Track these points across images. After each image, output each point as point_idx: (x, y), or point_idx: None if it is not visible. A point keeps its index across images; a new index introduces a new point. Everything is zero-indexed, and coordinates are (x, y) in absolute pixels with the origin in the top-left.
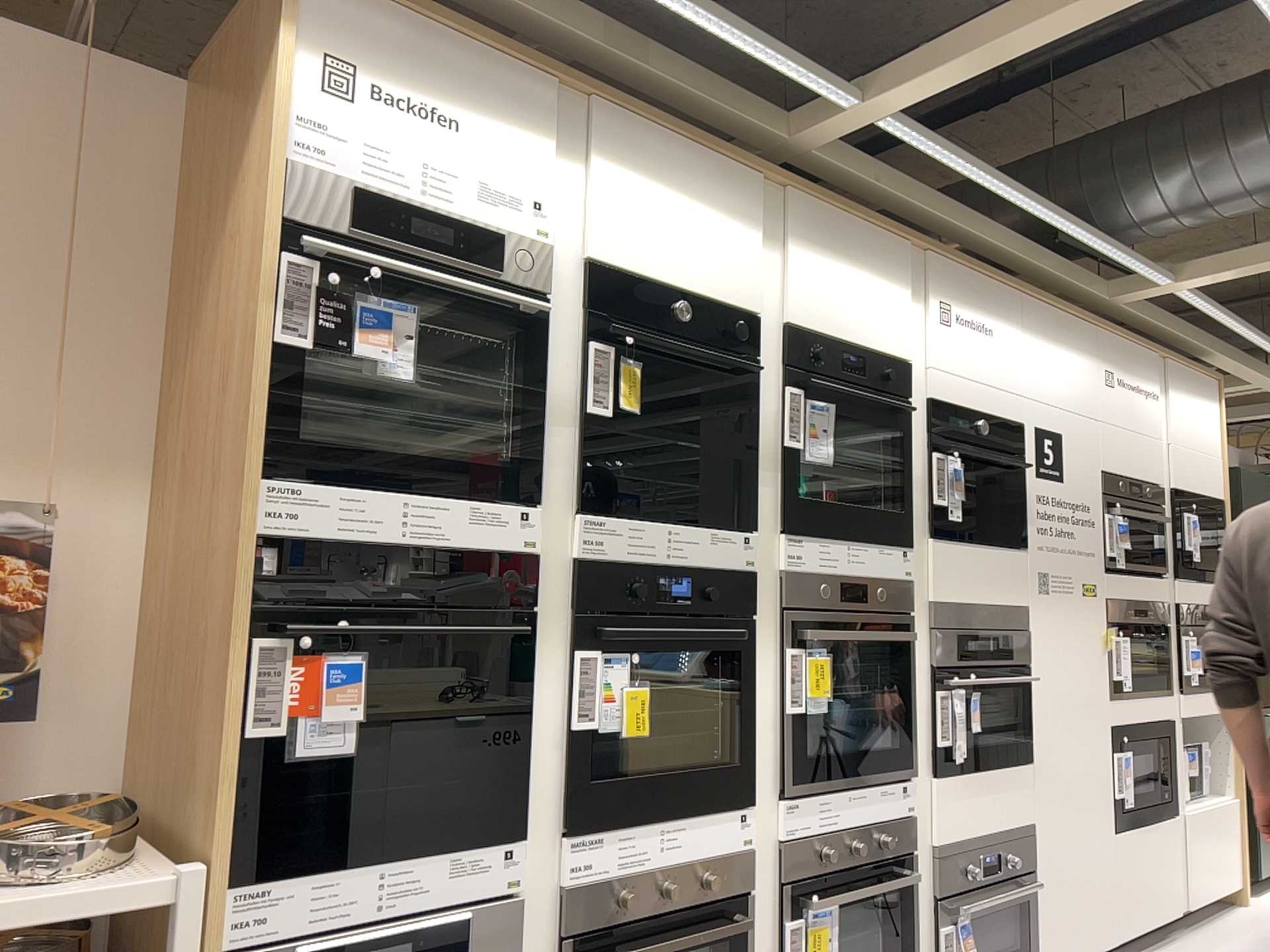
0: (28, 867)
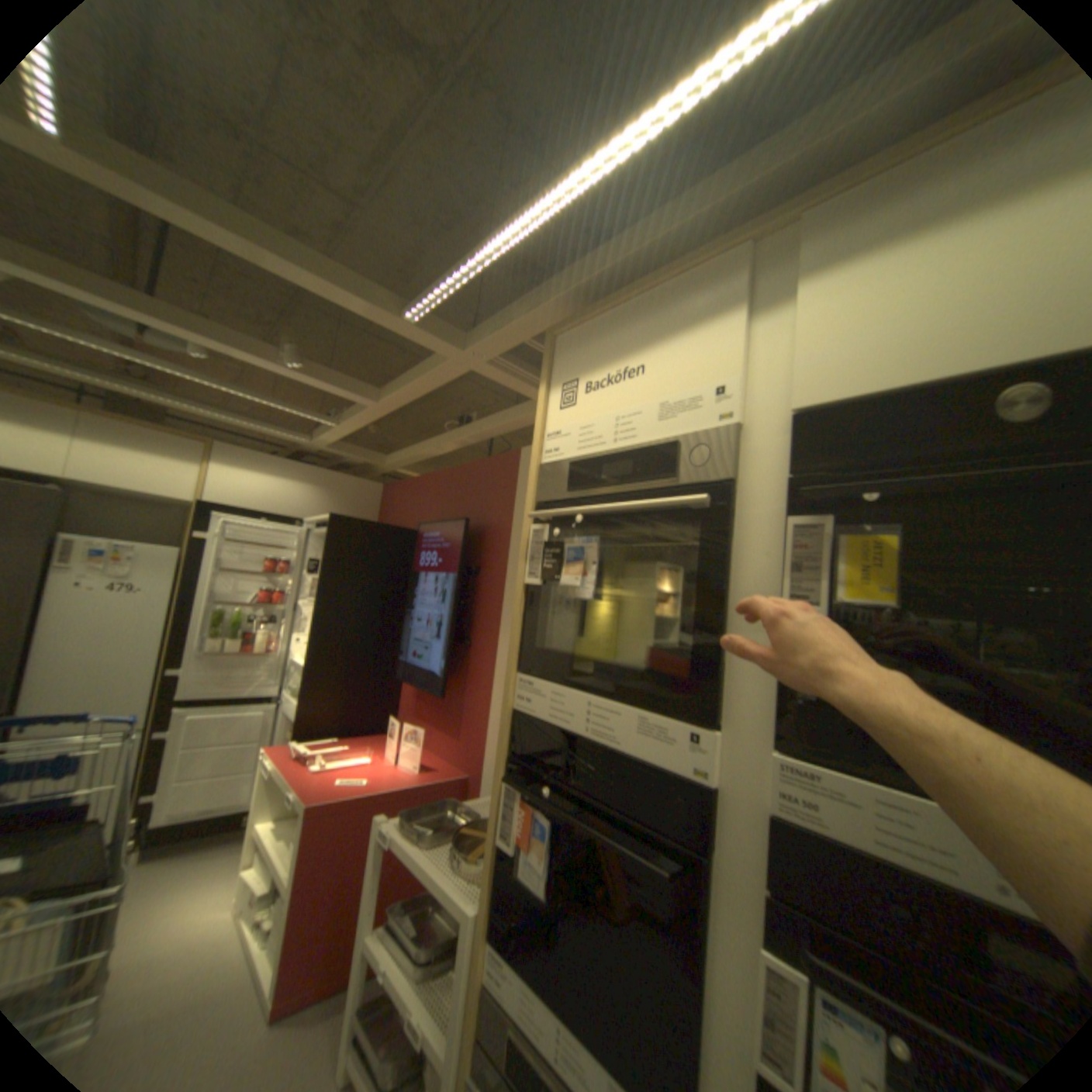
0: (453, 861)
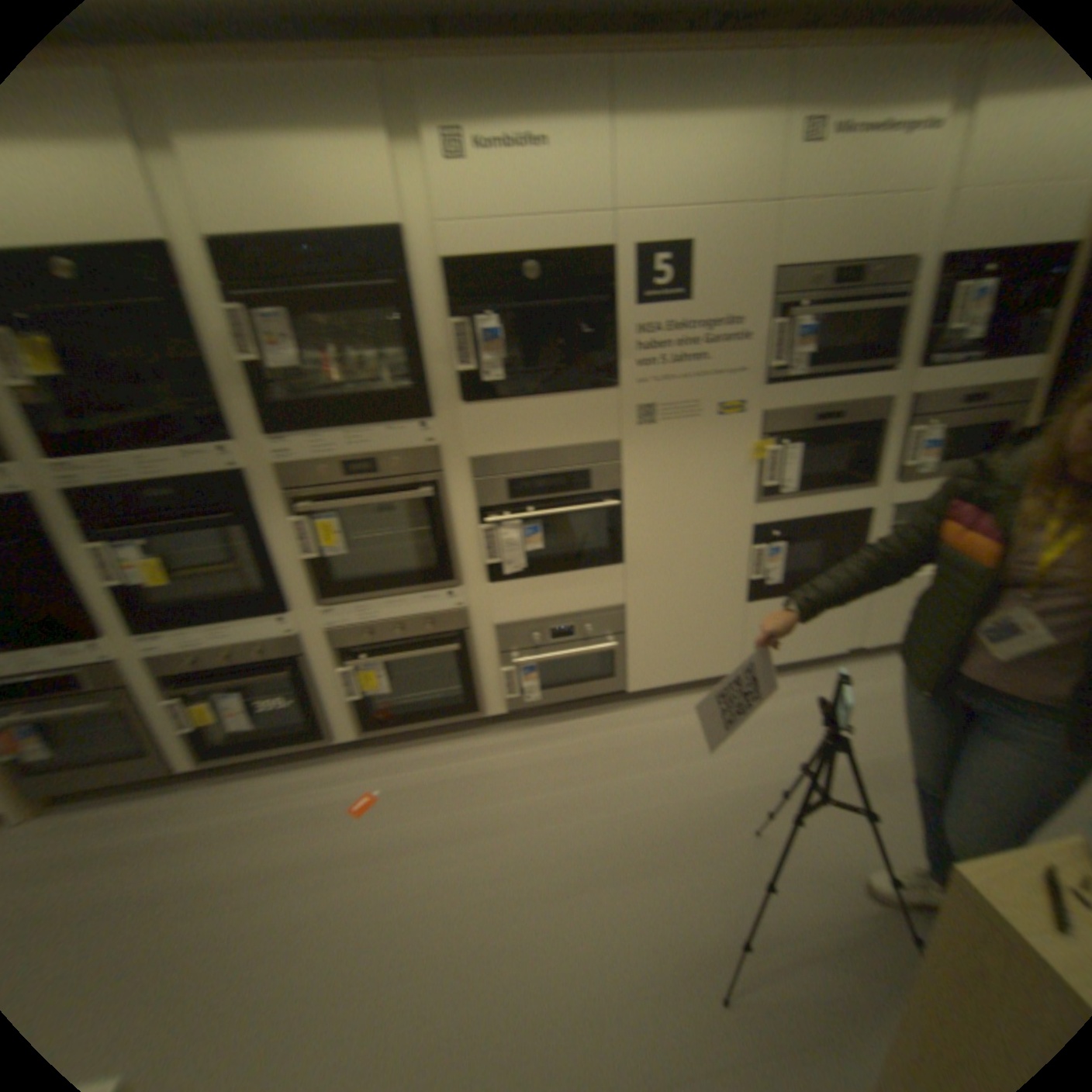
0: None
